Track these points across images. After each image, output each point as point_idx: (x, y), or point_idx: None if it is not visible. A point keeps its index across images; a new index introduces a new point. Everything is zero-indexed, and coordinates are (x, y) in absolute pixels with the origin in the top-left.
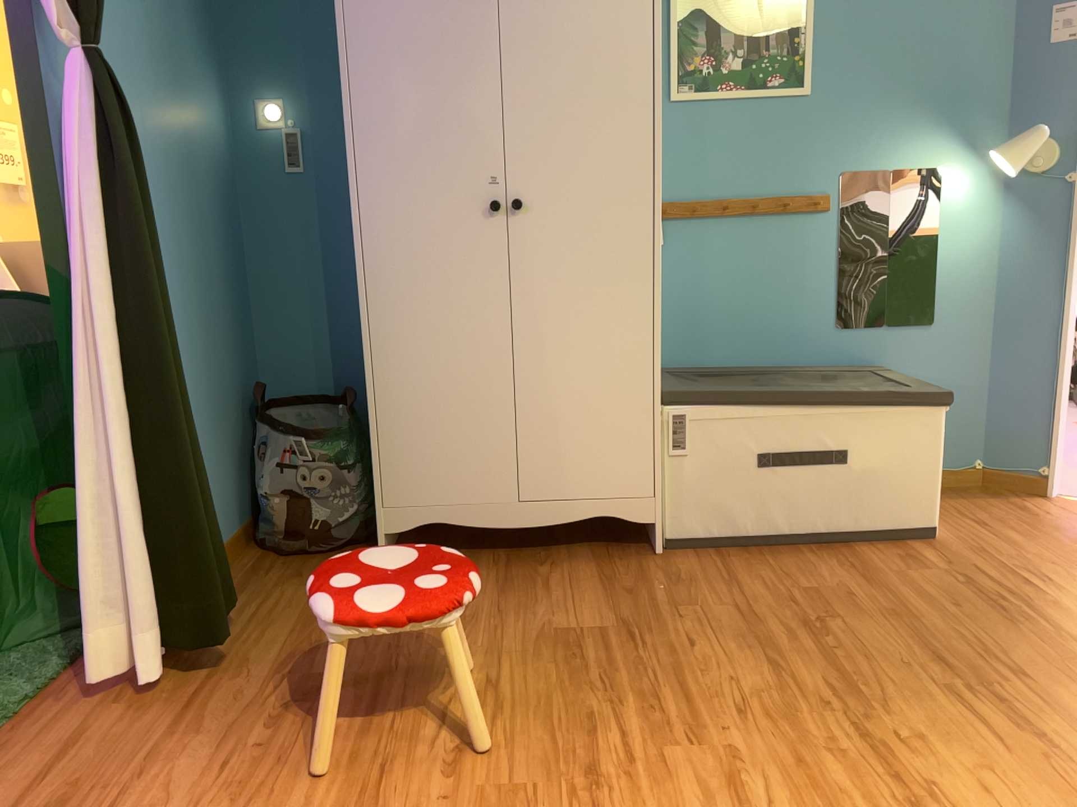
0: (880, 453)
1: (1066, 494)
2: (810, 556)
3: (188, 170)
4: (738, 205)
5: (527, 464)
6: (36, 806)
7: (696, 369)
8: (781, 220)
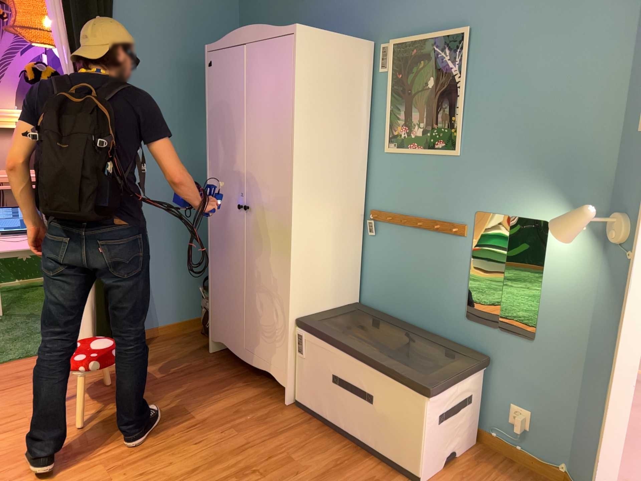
0: (393, 408)
1: None
2: (339, 448)
3: (190, 169)
4: (412, 220)
5: (252, 332)
6: (19, 375)
7: (376, 314)
8: (438, 236)
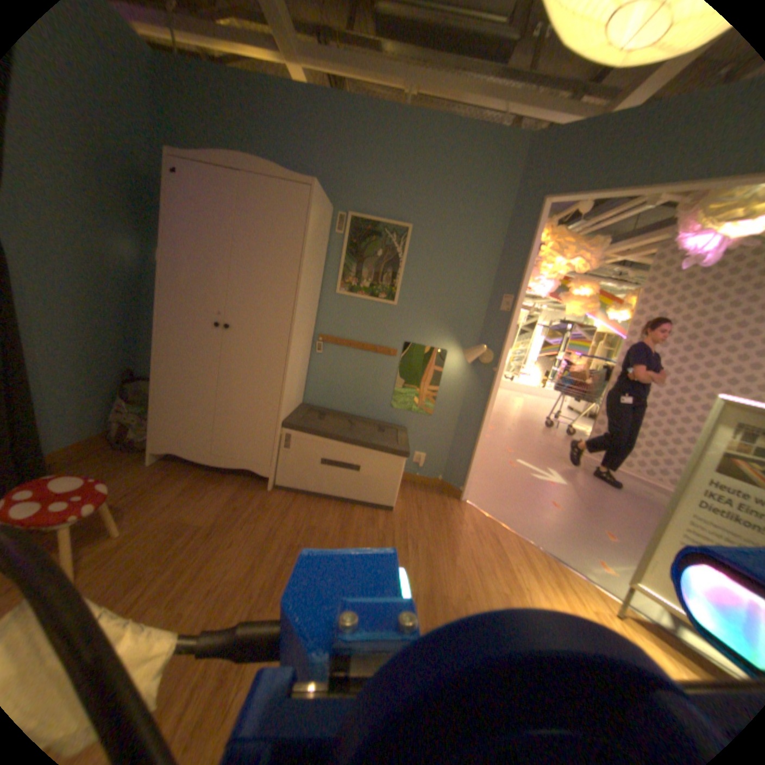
0: (375, 470)
1: (469, 500)
2: (332, 507)
3: (95, 274)
4: (356, 345)
5: (220, 438)
6: None
7: (323, 410)
8: (374, 356)
